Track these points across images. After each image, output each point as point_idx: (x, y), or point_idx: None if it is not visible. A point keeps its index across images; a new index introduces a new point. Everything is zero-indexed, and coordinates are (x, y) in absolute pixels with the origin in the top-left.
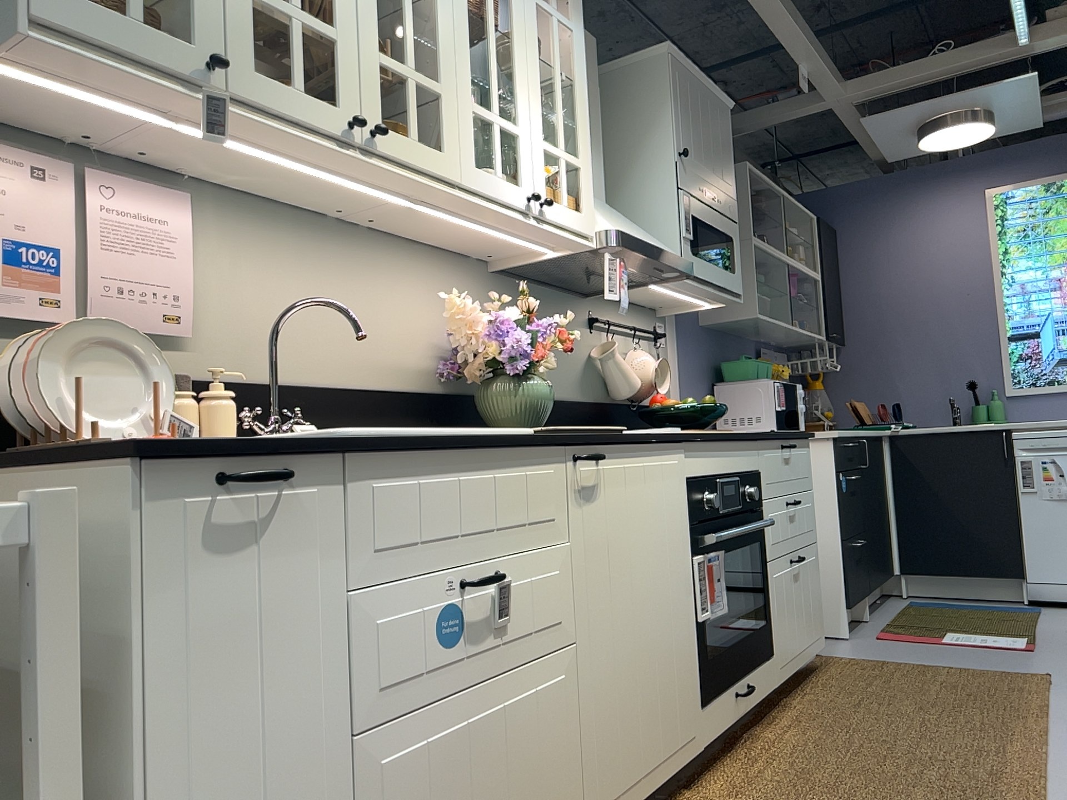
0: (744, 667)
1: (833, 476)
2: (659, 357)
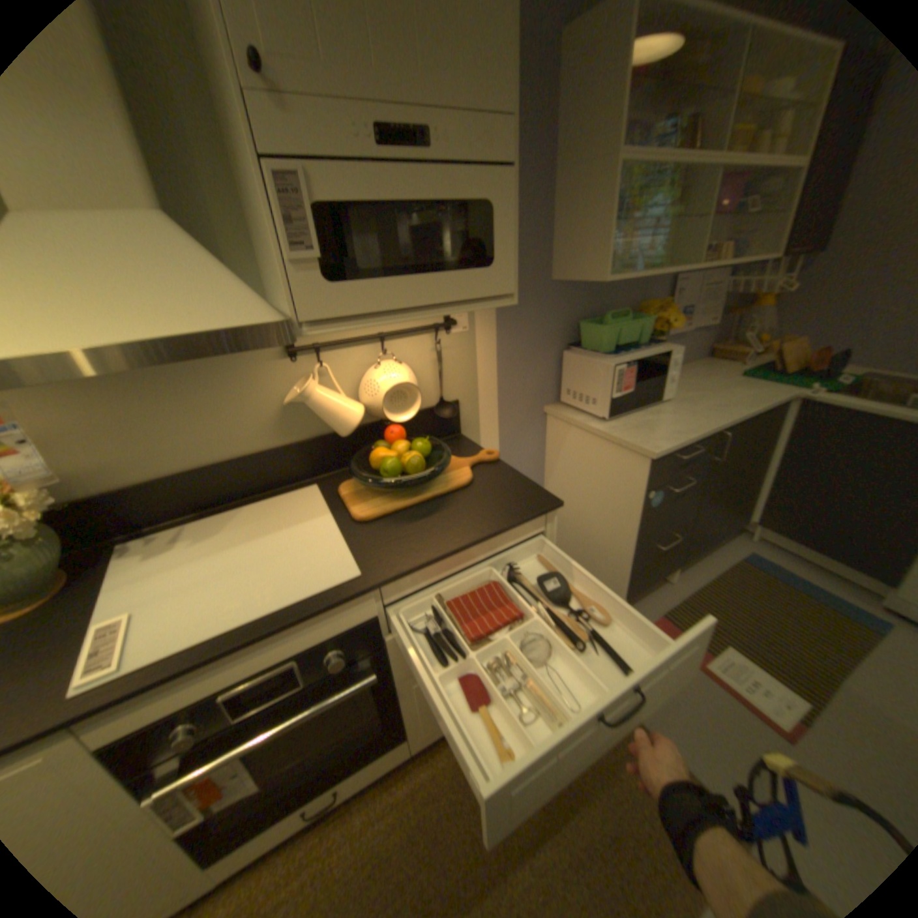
0: (319, 789)
1: (641, 492)
2: (435, 355)
